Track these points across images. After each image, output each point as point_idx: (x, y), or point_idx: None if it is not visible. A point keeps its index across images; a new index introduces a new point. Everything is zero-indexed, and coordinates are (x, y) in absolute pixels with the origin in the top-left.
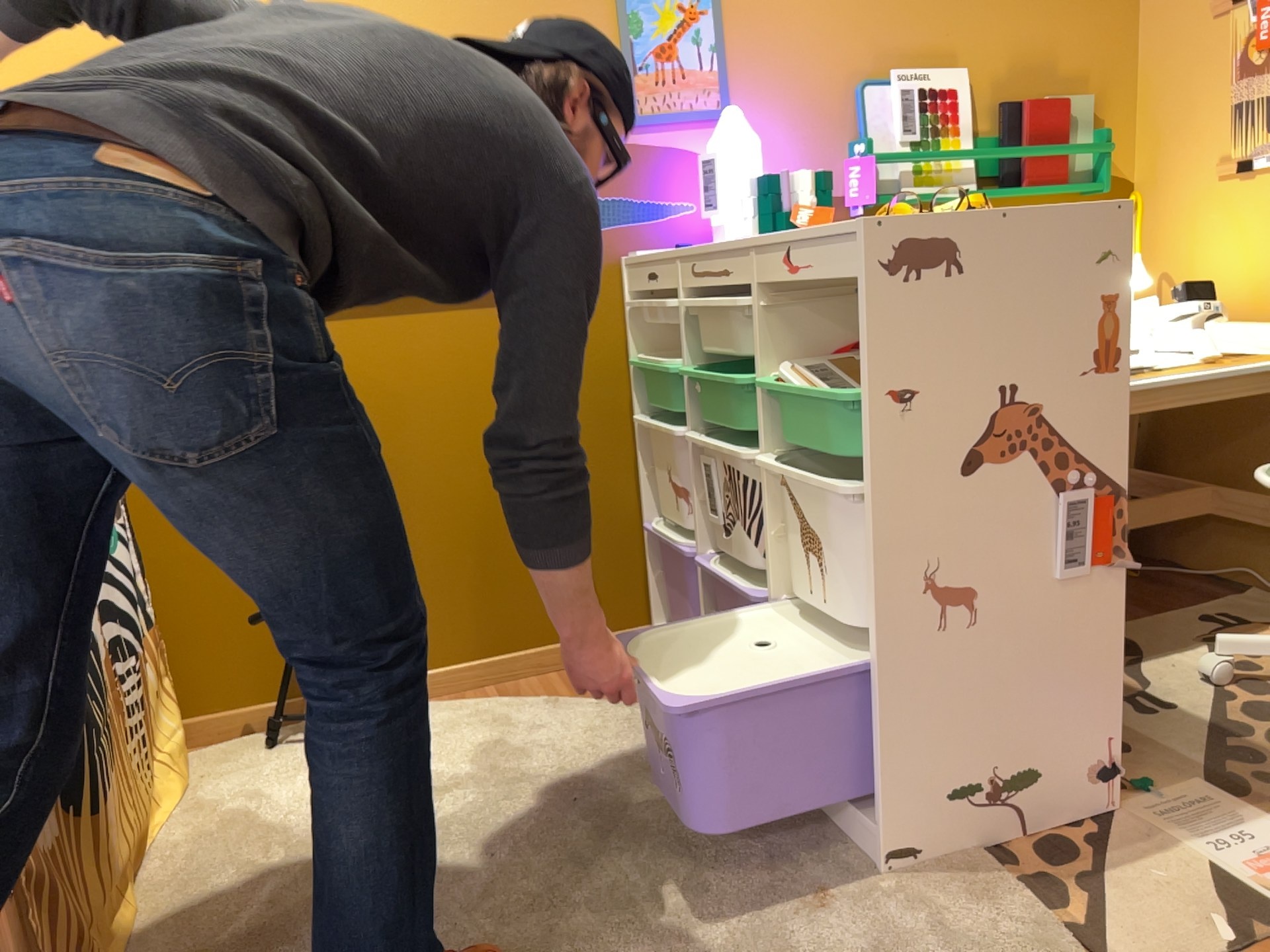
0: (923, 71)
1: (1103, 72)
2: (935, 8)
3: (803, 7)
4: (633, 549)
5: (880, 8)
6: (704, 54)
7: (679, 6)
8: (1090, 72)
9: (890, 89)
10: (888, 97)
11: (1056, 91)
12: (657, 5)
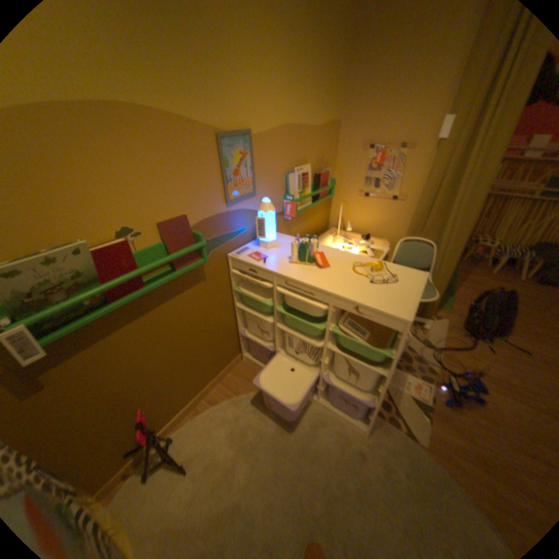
0: (301, 166)
1: (332, 159)
2: (304, 143)
3: (274, 147)
4: (235, 339)
5: (292, 145)
6: (248, 171)
7: (240, 152)
8: (330, 159)
9: (294, 174)
10: (294, 178)
11: (324, 167)
12: (233, 153)
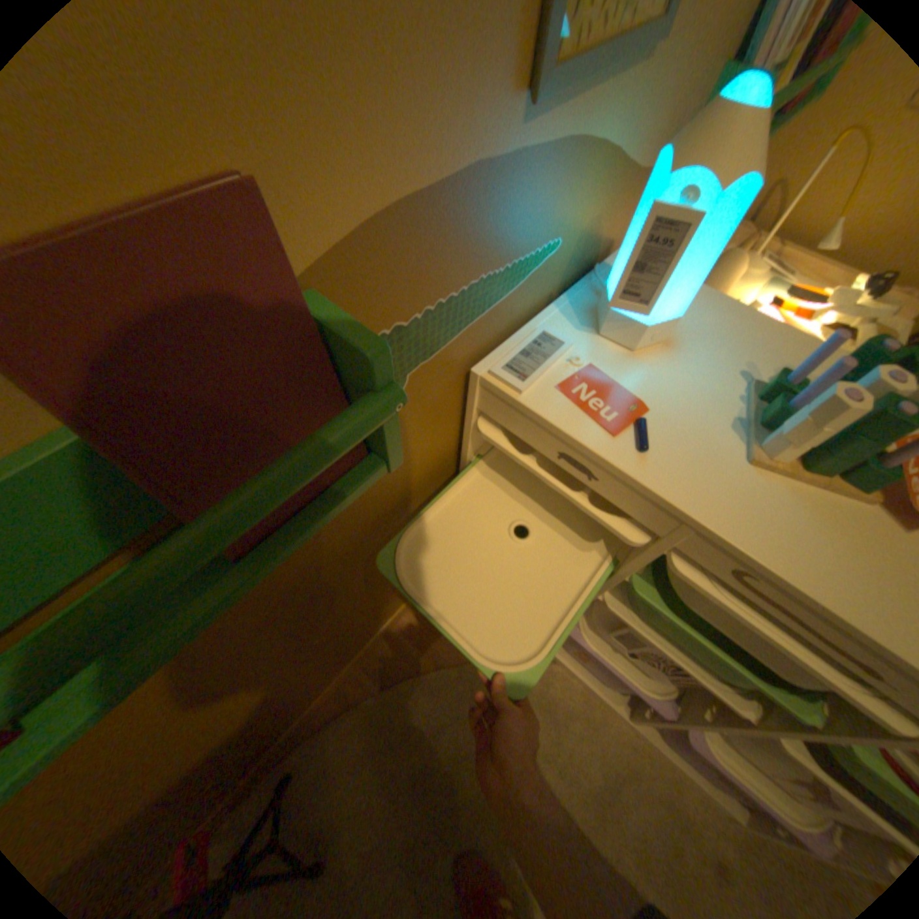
0: None
1: None
2: None
3: None
4: None
5: None
6: None
7: None
8: None
9: None
10: None
11: None
12: None
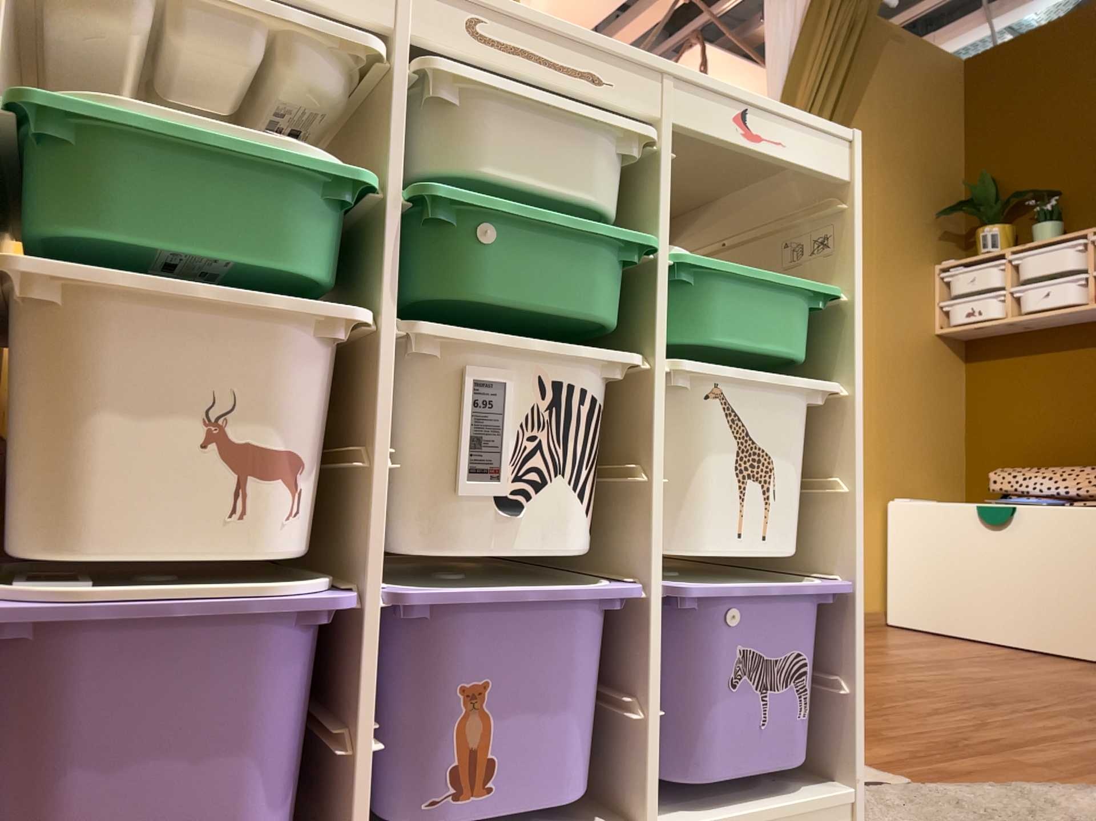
0: None
1: None
2: None
3: None
4: None
5: None
6: None
7: None
8: None
9: None
10: None
11: None
12: None
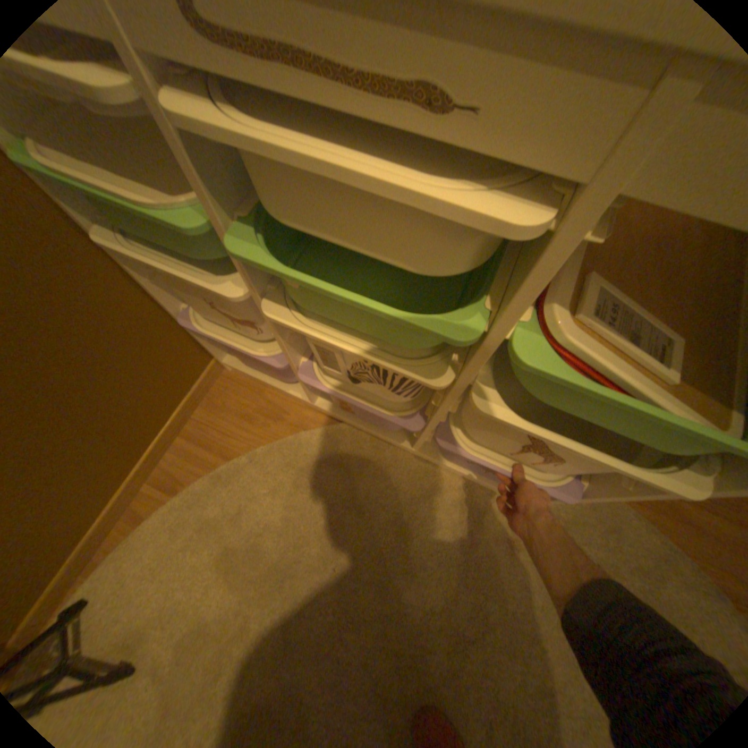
0: None
1: None
2: None
3: None
4: (173, 333)
5: None
6: None
7: None
8: None
9: None
10: None
11: None
12: None
